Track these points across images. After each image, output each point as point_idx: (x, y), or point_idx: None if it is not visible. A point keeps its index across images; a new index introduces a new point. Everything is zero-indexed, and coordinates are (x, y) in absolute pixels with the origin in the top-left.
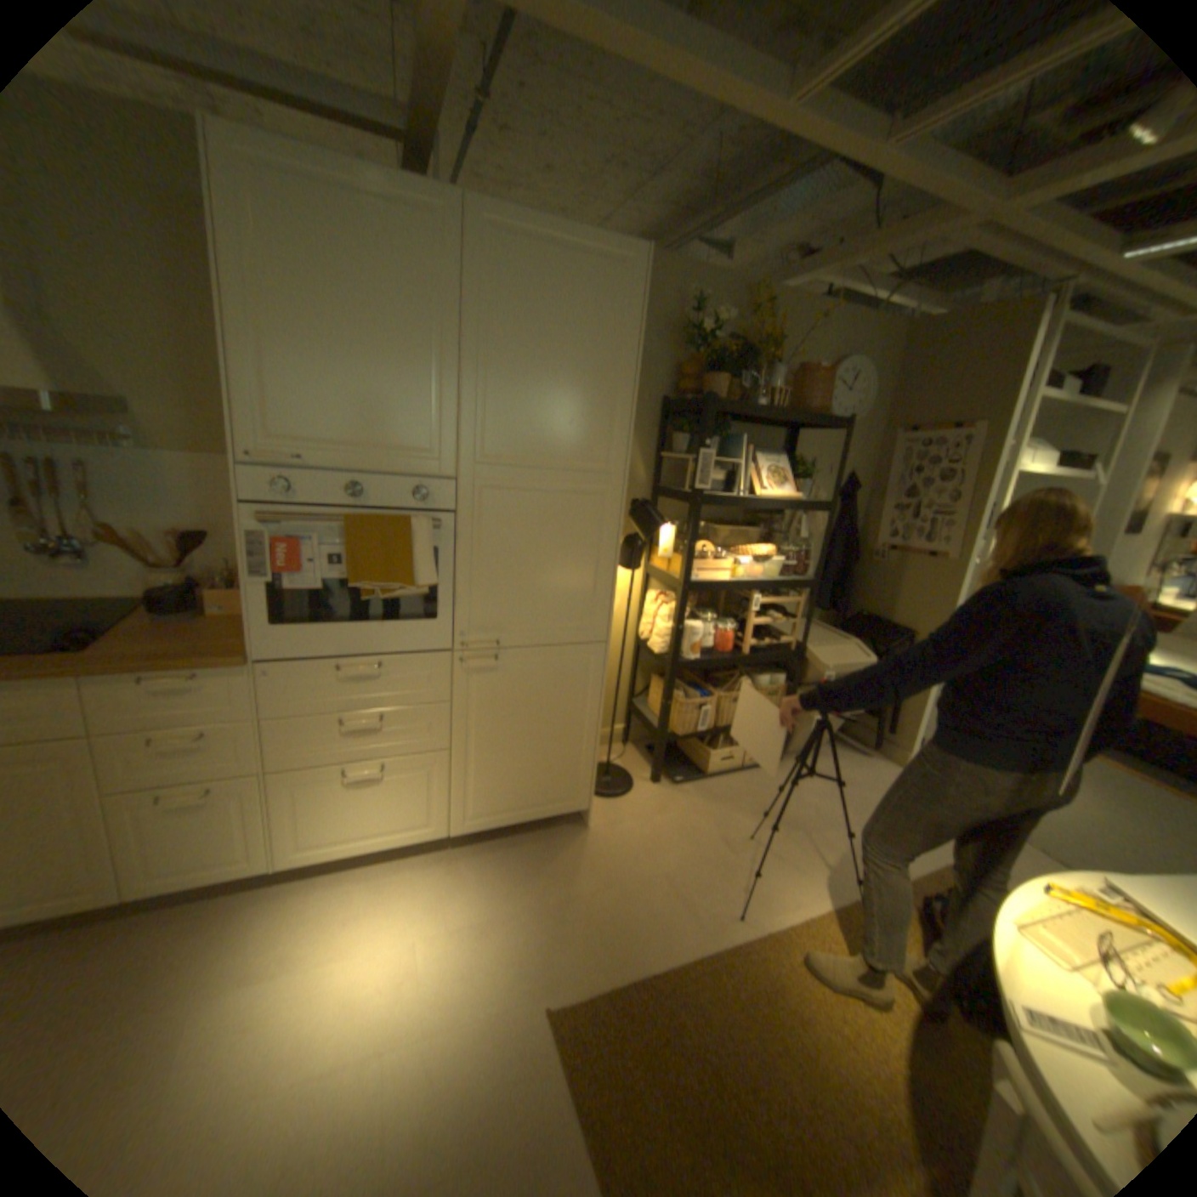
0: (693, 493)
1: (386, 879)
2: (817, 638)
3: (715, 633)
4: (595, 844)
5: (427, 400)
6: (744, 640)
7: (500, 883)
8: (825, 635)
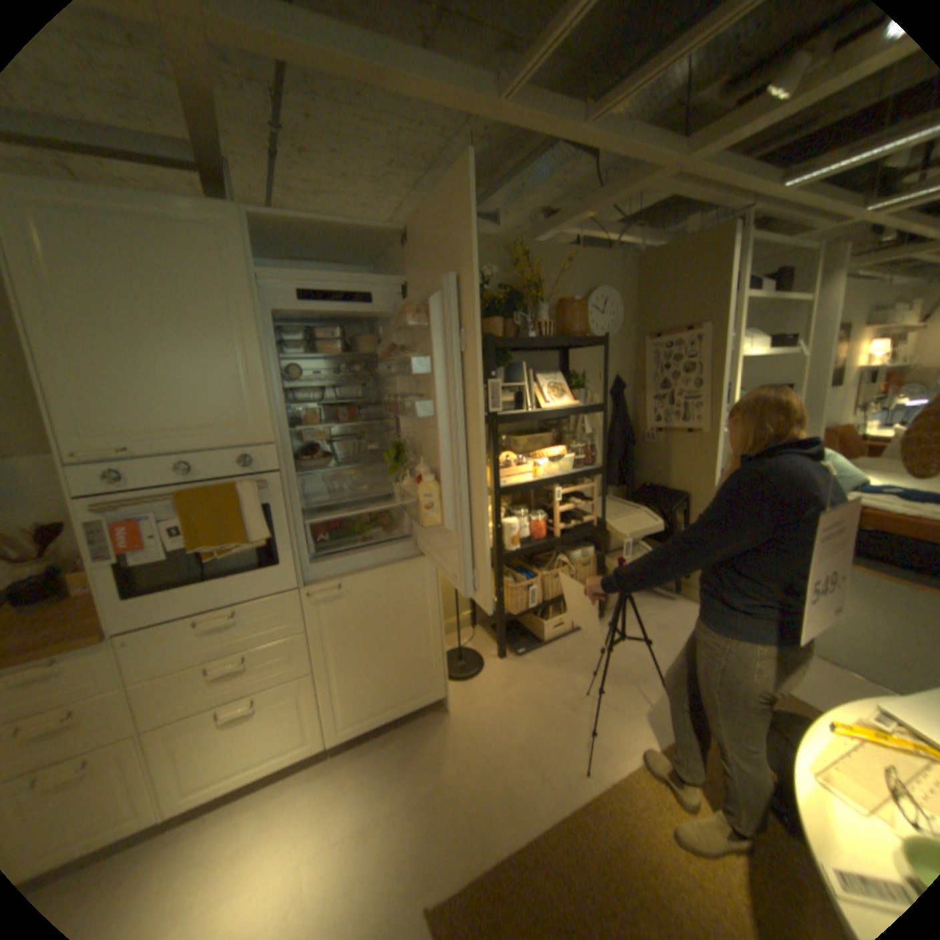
0: (489, 415)
1: (272, 802)
2: (614, 512)
3: (530, 524)
4: (456, 726)
5: (237, 381)
6: (554, 525)
7: (375, 784)
8: (619, 508)
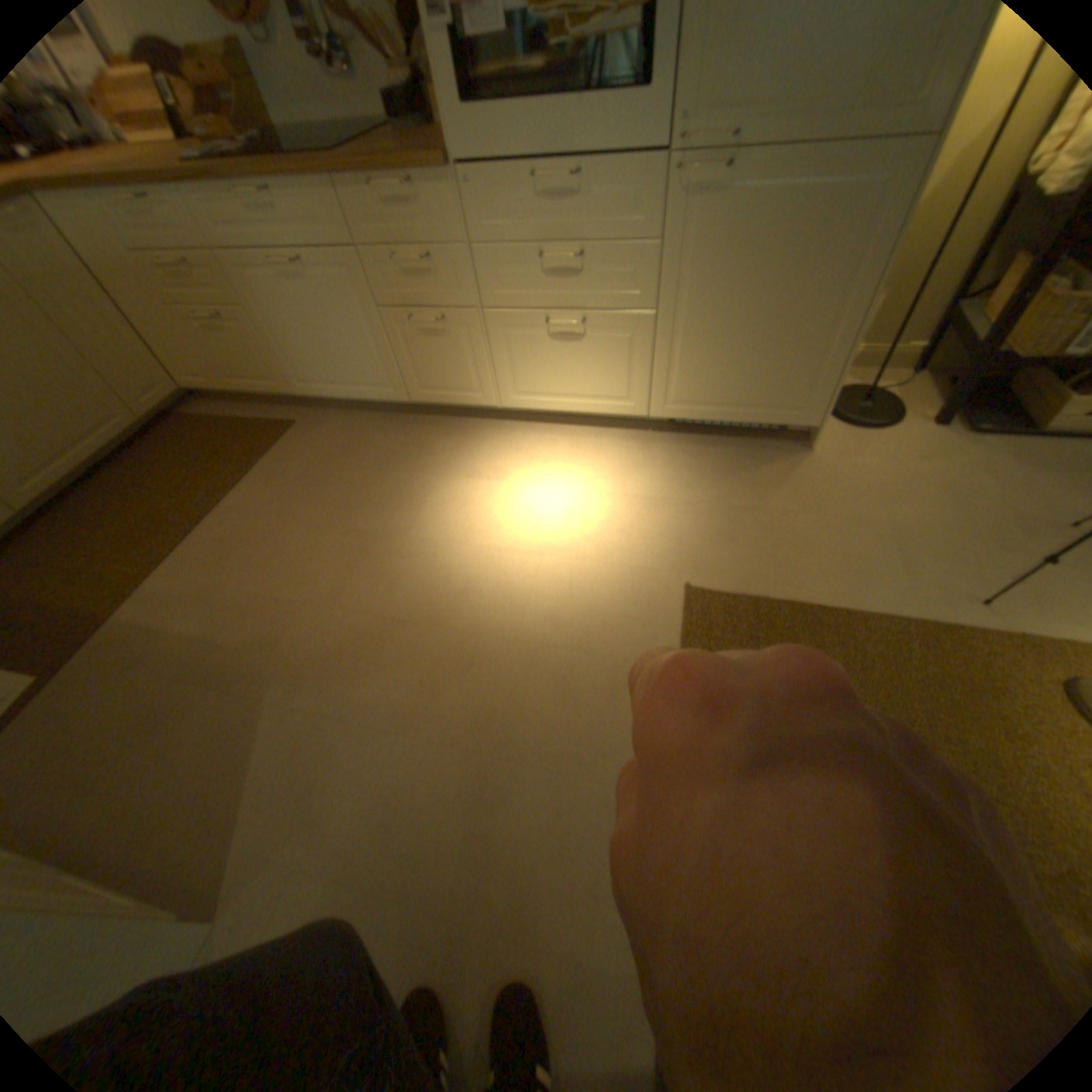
0: None
1: (588, 438)
2: None
3: None
4: (816, 465)
5: None
6: None
7: (688, 471)
8: None
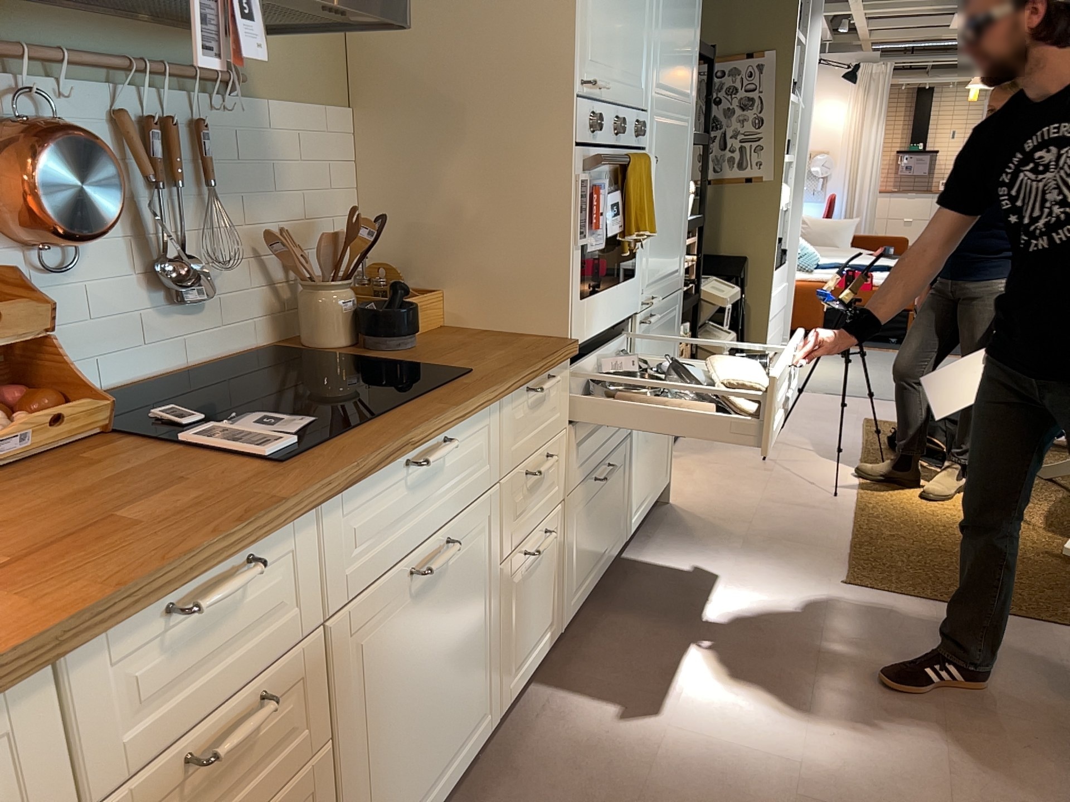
0: None
1: (615, 600)
2: None
3: None
4: (691, 506)
5: (644, 23)
6: None
7: (689, 556)
8: None
